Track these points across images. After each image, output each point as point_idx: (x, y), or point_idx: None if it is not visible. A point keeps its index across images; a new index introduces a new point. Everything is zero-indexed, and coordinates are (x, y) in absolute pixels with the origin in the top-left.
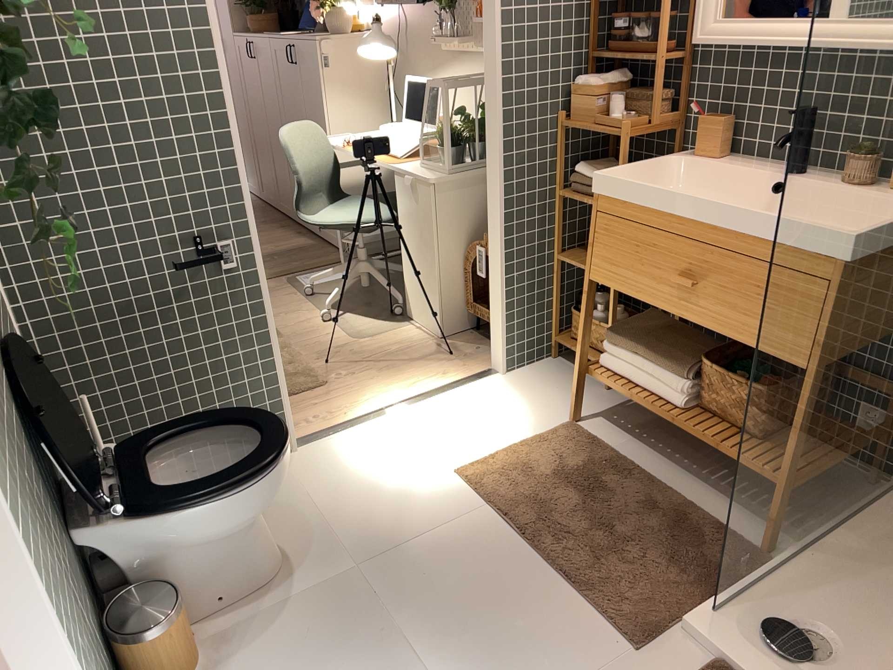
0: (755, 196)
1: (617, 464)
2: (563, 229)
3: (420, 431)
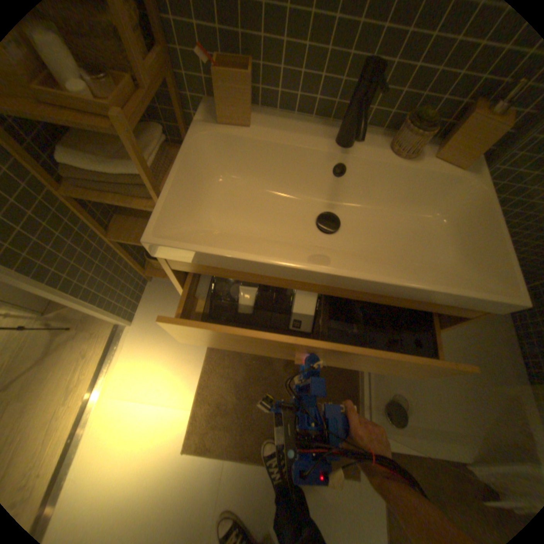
0: (308, 169)
1: (259, 358)
2: (86, 212)
3: (118, 440)
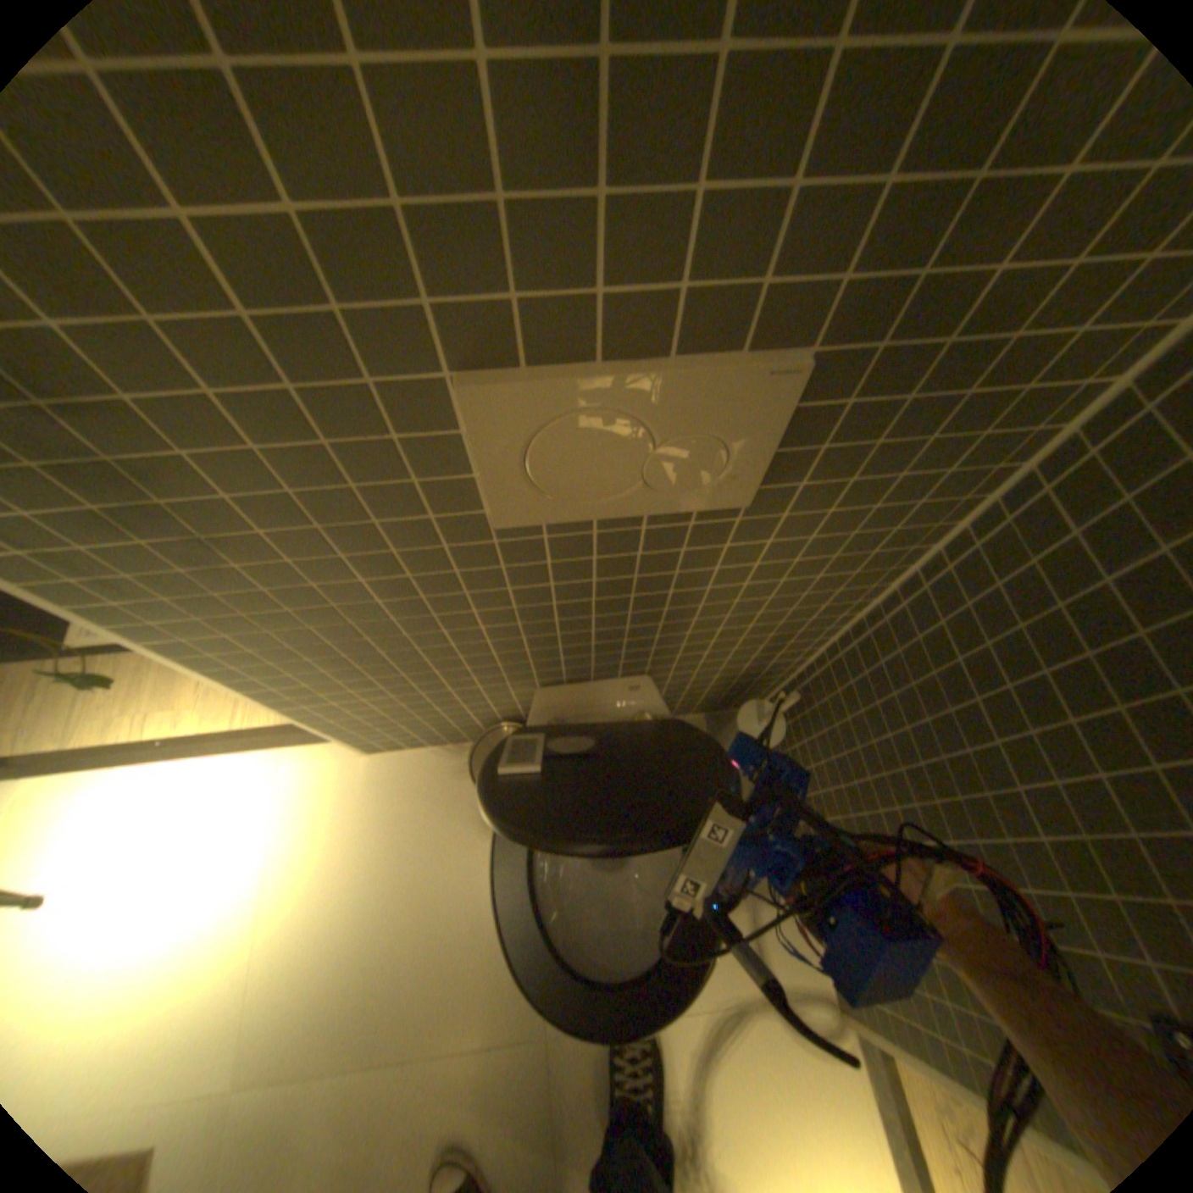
0: None
1: None
2: None
3: None
